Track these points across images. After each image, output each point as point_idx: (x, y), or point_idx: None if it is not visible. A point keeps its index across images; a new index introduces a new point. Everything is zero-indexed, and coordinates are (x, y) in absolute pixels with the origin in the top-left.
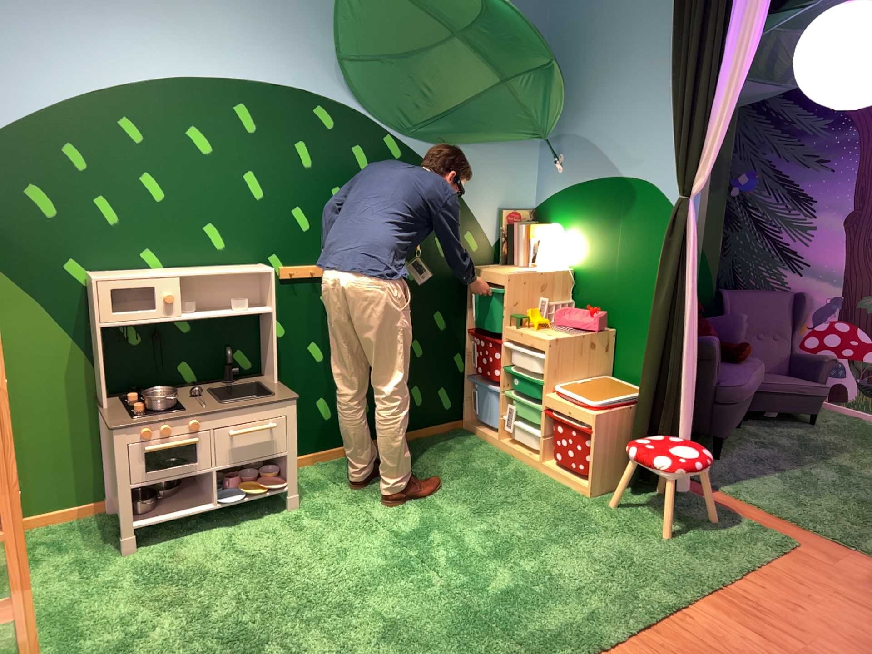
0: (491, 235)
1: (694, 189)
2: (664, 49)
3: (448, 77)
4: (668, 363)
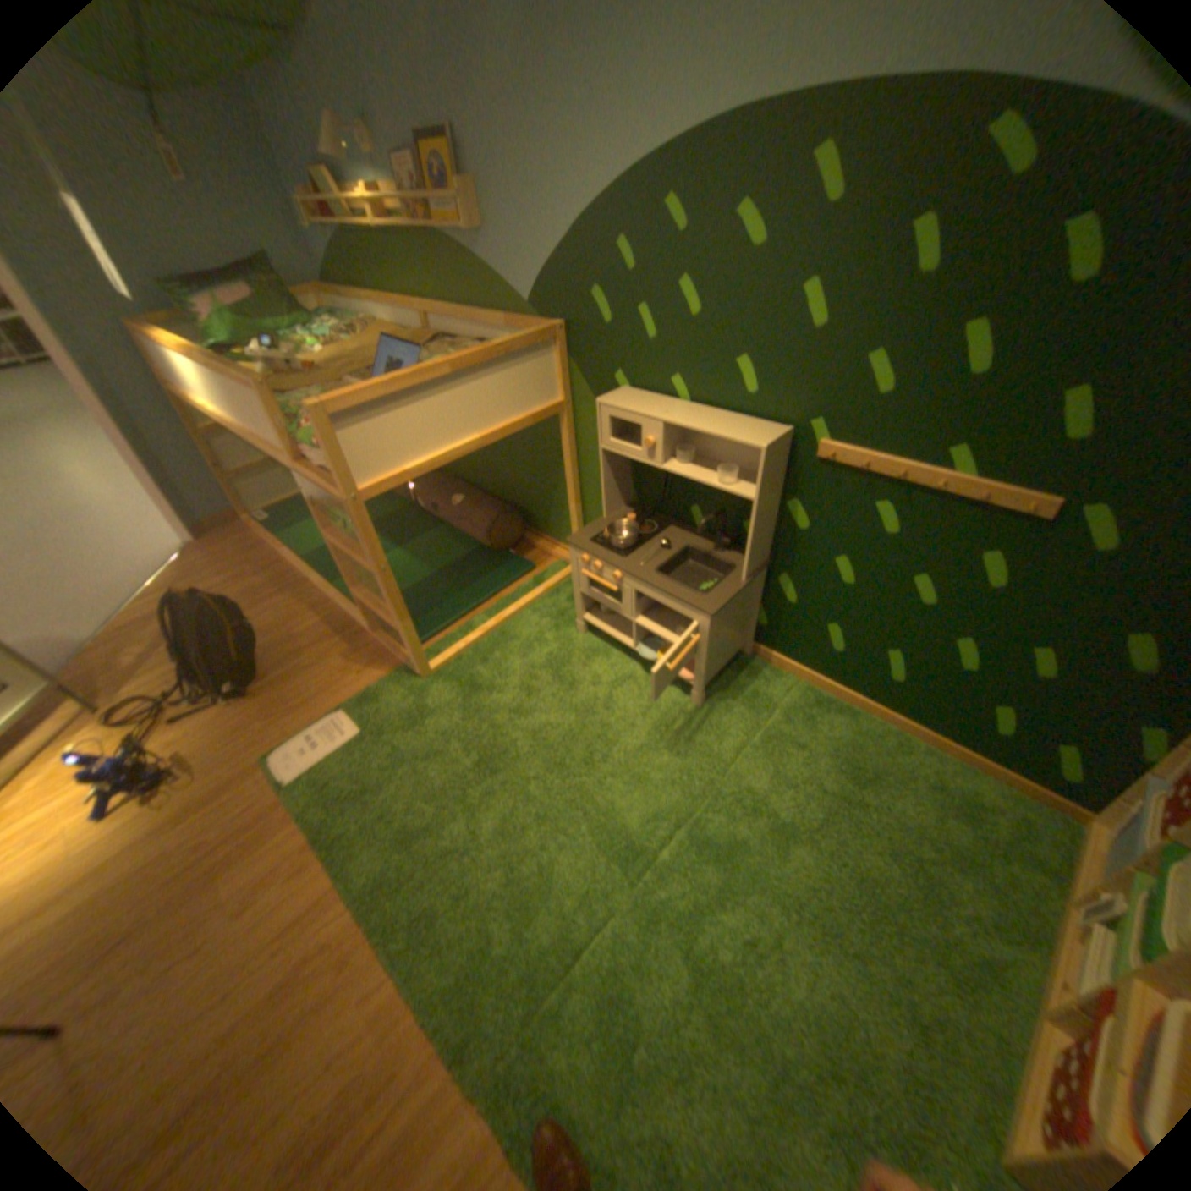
0: None
1: None
2: None
3: None
4: None
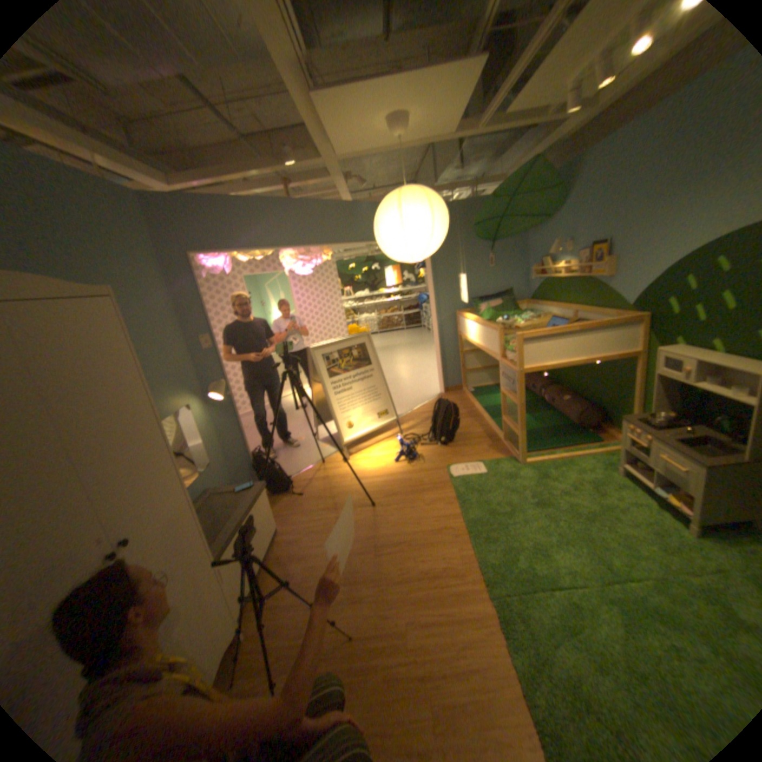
0: None
1: None
2: None
3: None
4: None
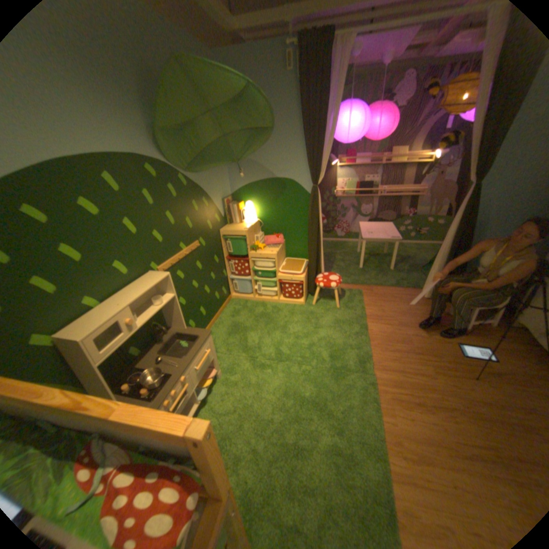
0: (222, 213)
1: (318, 183)
2: (290, 119)
3: (200, 136)
4: (317, 249)
